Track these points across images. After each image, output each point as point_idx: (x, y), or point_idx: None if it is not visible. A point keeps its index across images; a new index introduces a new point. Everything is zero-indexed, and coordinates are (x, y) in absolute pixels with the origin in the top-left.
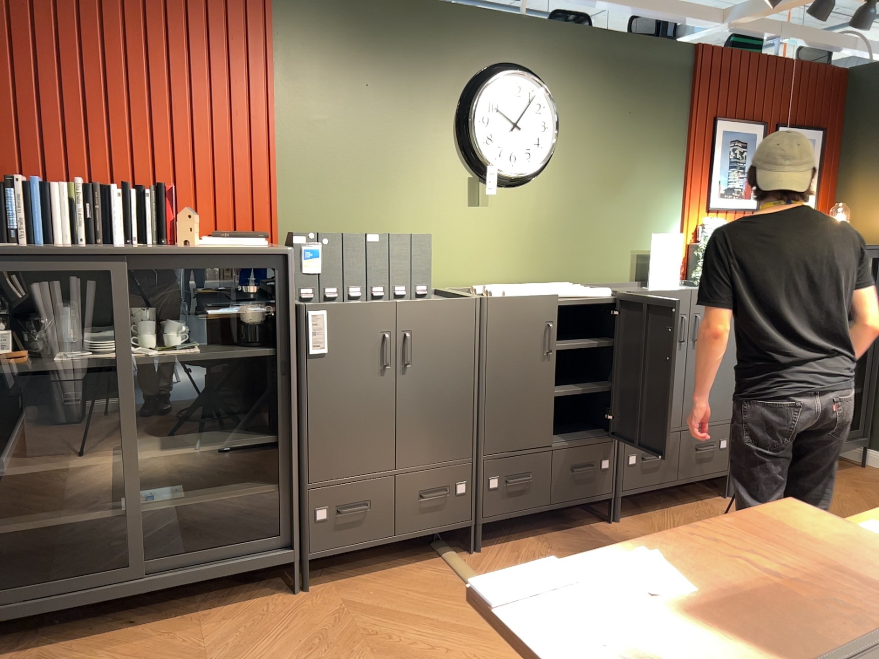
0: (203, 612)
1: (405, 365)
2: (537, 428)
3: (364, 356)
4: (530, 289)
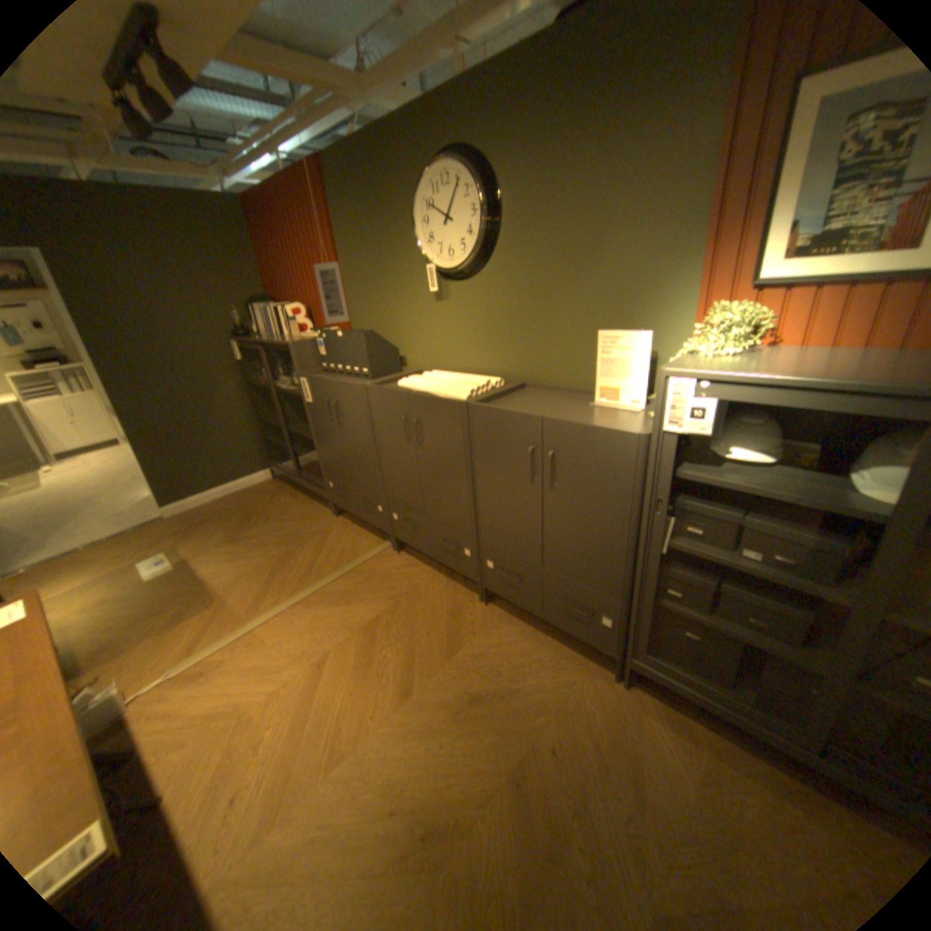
0: (315, 503)
1: (340, 420)
2: (412, 494)
3: (324, 409)
4: (426, 383)
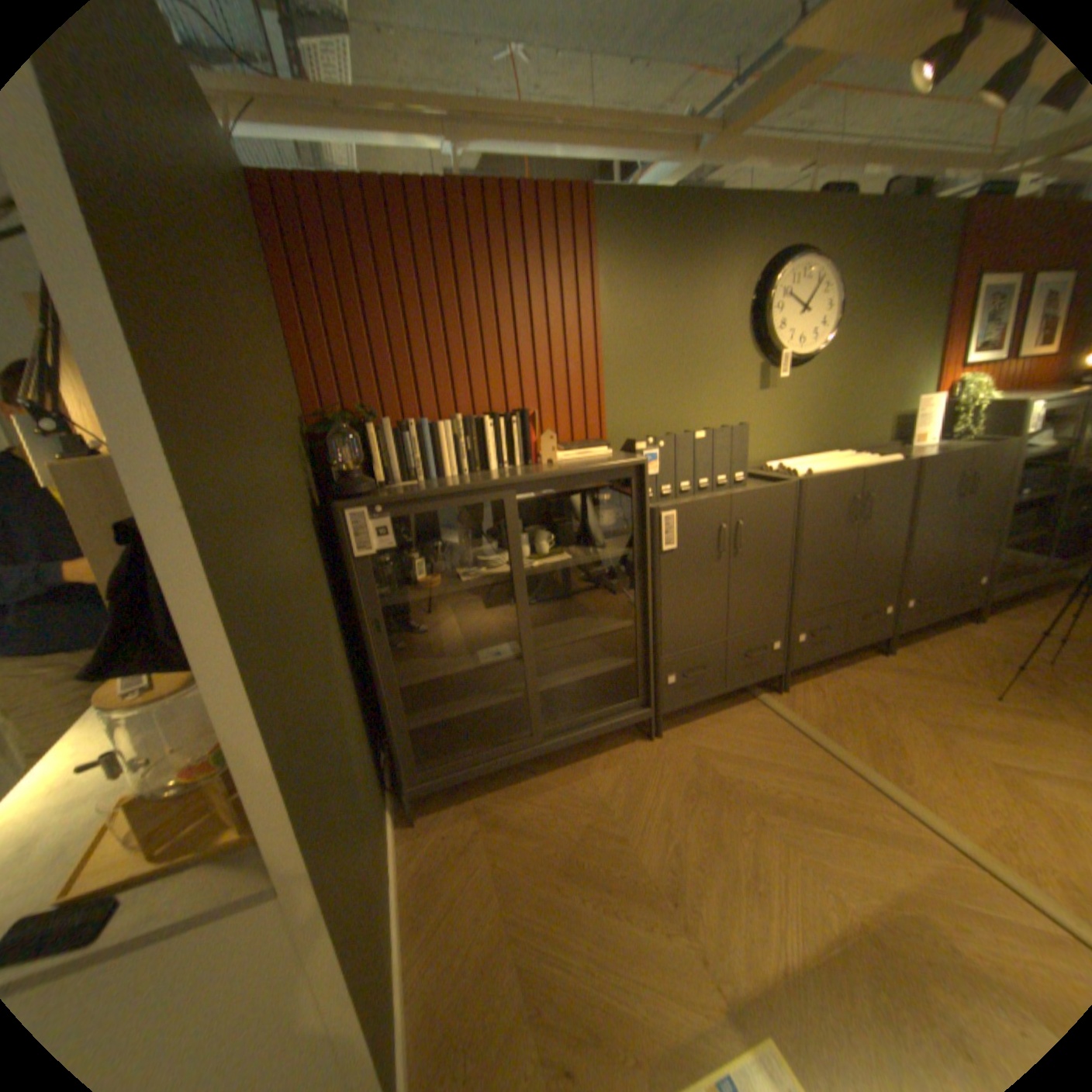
0: (586, 763)
1: (737, 549)
2: (839, 588)
3: (705, 546)
4: (827, 464)
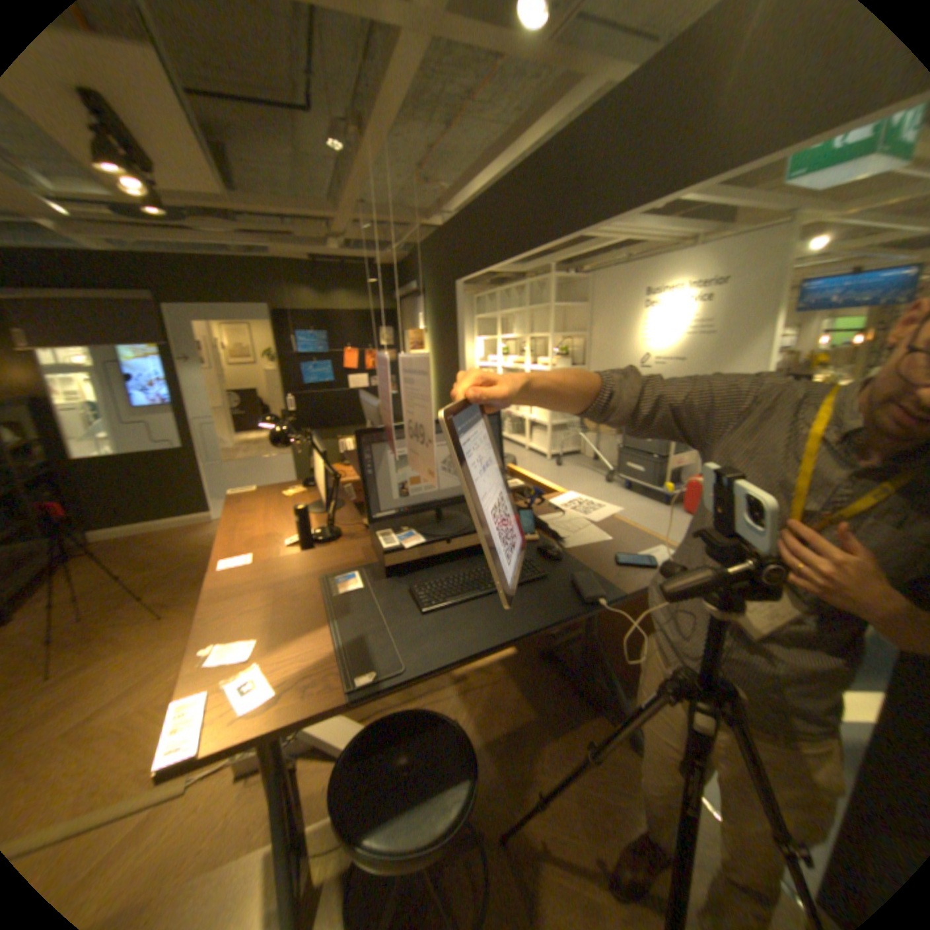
0: None
1: None
2: None
3: None
4: None
